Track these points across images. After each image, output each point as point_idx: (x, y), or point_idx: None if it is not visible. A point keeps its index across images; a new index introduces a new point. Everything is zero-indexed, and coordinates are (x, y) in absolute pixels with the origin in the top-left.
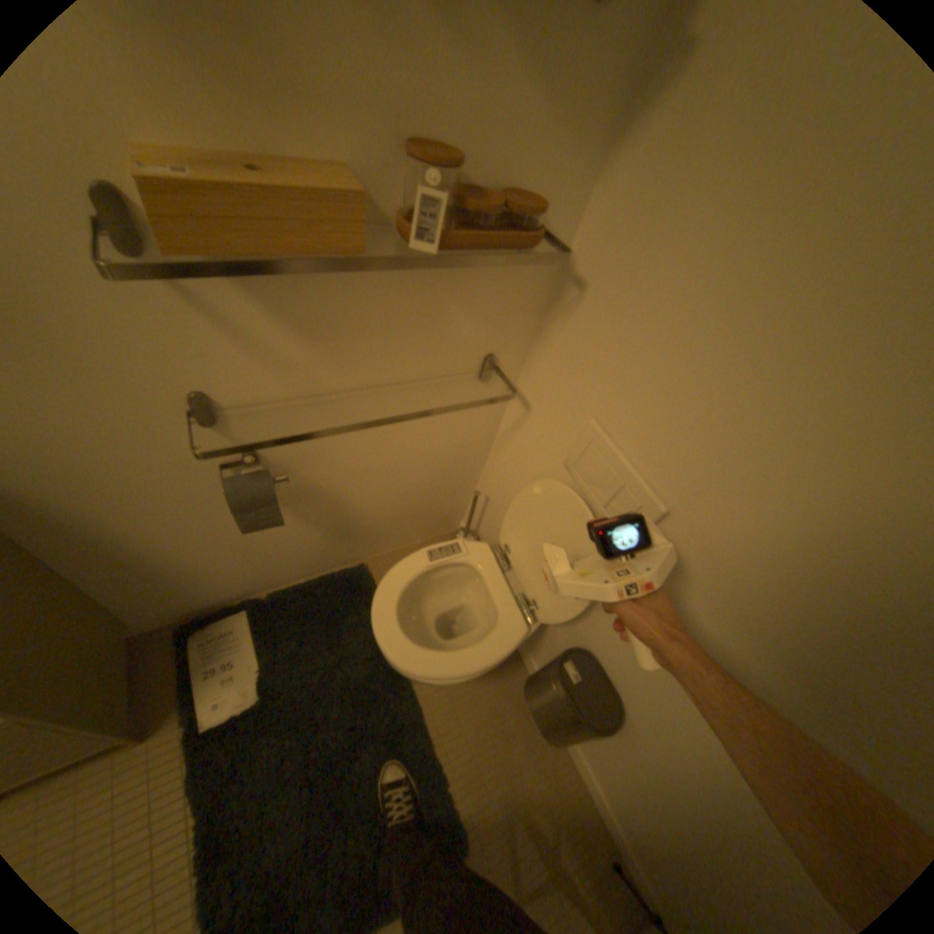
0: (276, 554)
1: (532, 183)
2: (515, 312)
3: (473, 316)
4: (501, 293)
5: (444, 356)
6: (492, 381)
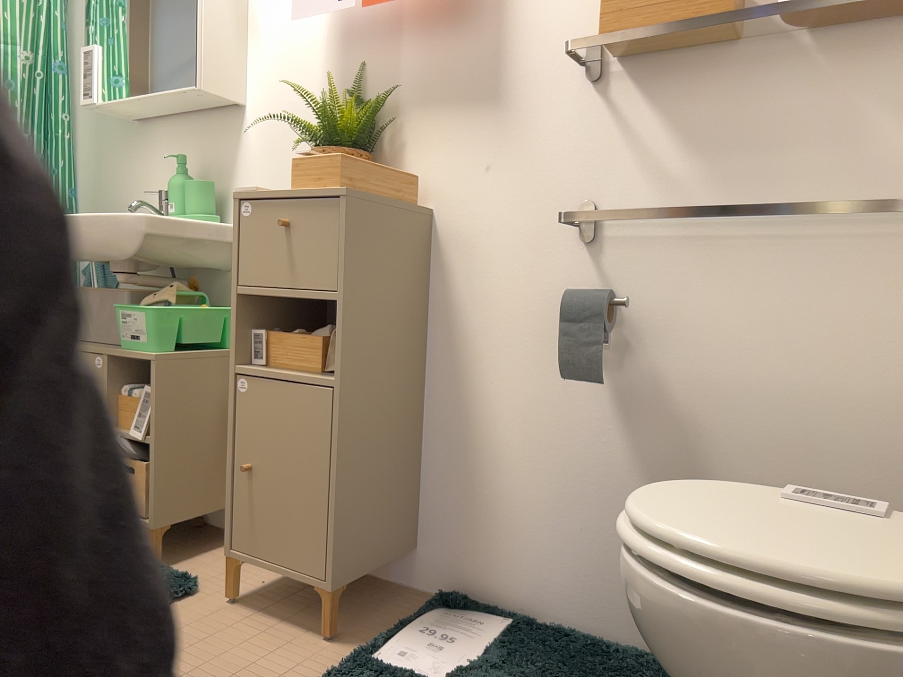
0: (589, 526)
1: None
2: None
3: None
4: None
5: (867, 187)
6: None
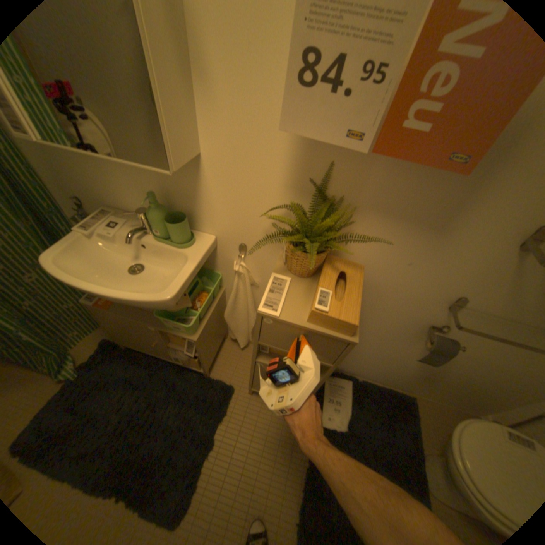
0: (390, 368)
1: None
2: None
3: None
4: None
5: None
6: None
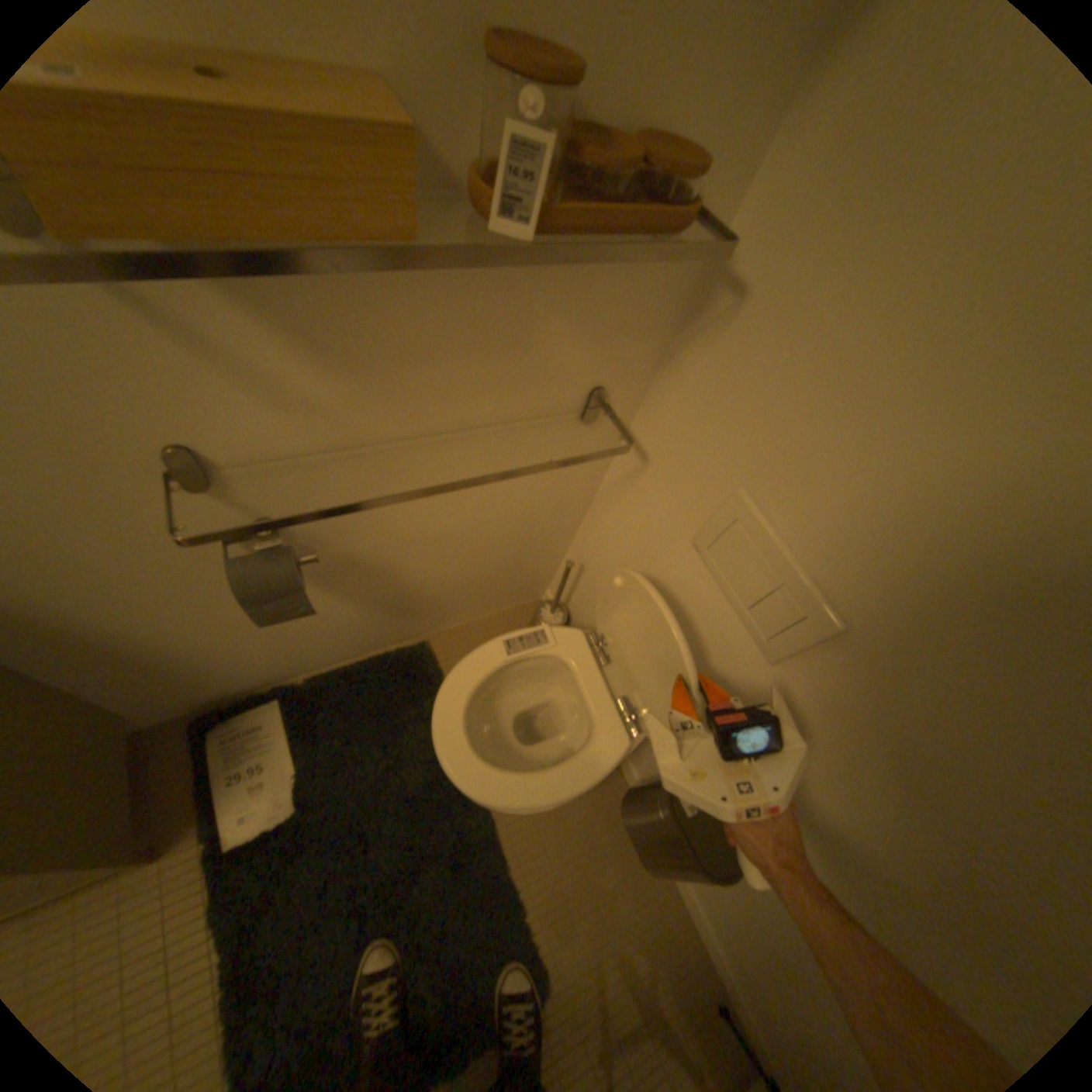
0: (311, 636)
1: (682, 121)
2: (636, 326)
3: (576, 332)
4: (618, 298)
5: (532, 389)
6: (596, 421)
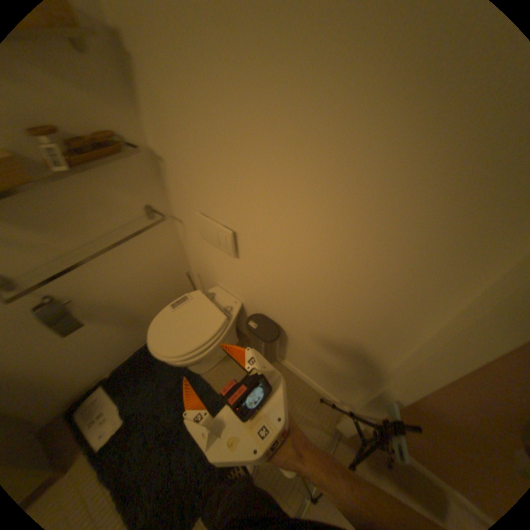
0: (97, 350)
1: (105, 127)
2: (142, 183)
3: (120, 192)
4: (127, 177)
5: (119, 215)
6: (156, 218)
